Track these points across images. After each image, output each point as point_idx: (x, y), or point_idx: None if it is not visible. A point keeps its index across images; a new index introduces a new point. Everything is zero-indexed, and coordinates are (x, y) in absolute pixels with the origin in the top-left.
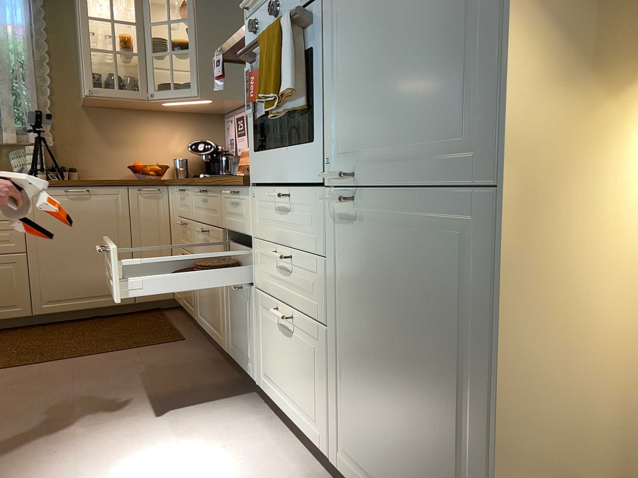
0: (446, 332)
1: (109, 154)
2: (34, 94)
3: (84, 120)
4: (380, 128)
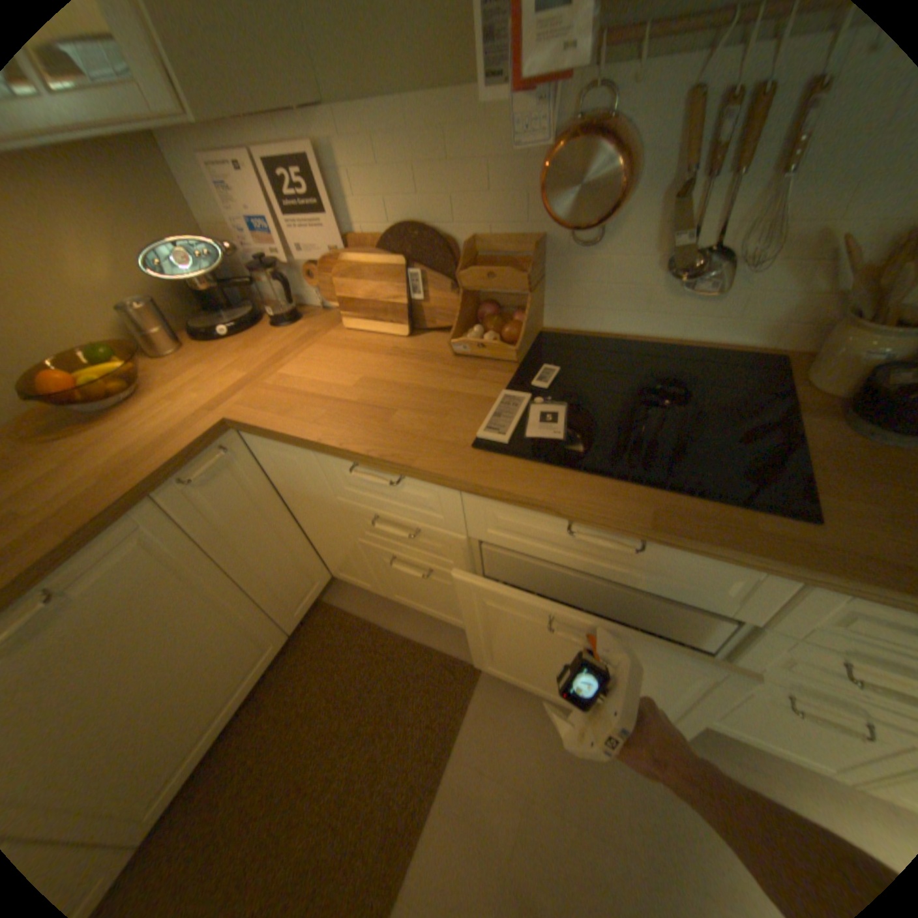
0: None
1: None
2: None
3: None
4: None
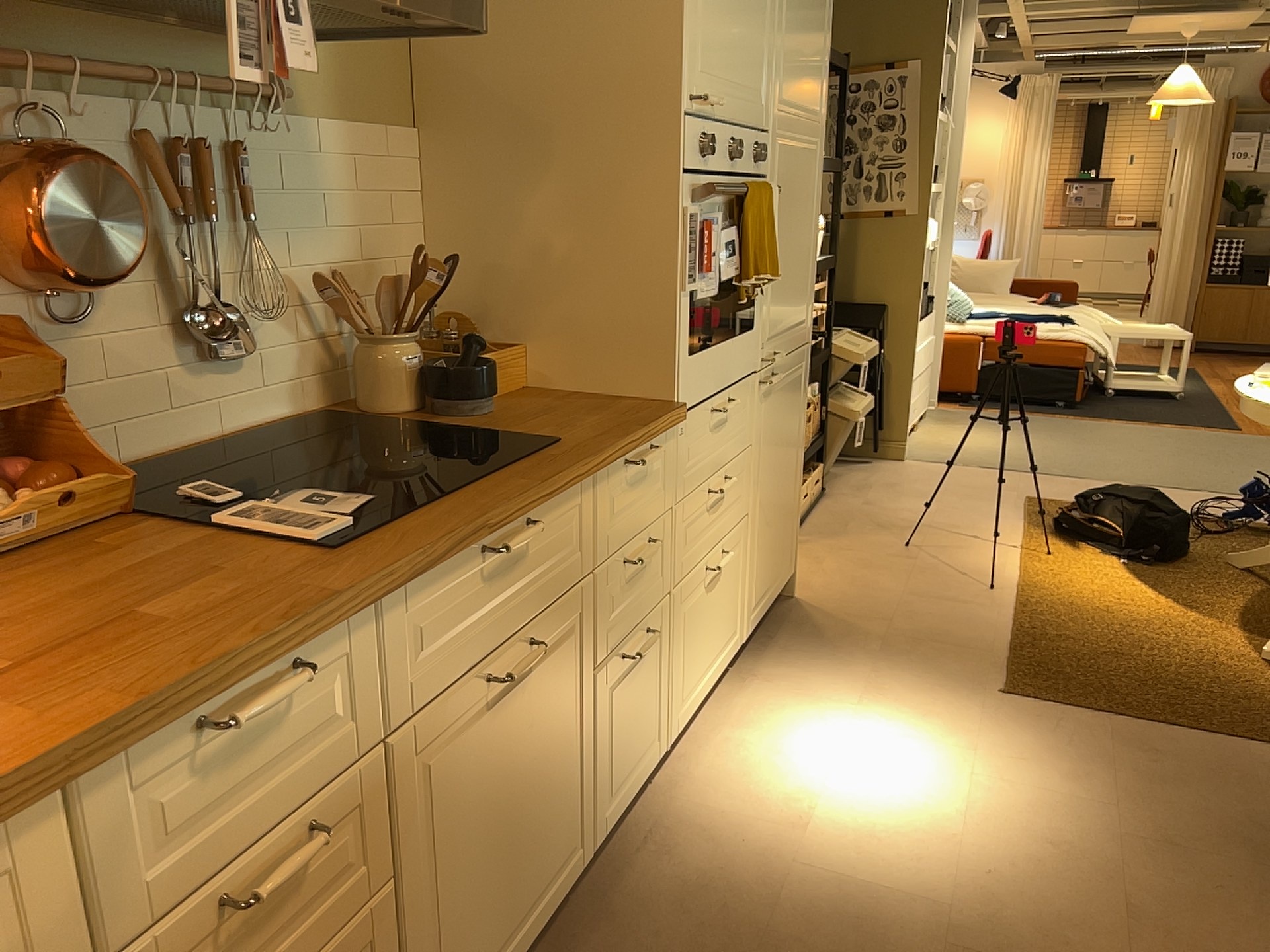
0: (795, 432)
1: None
2: None
3: None
4: (785, 312)
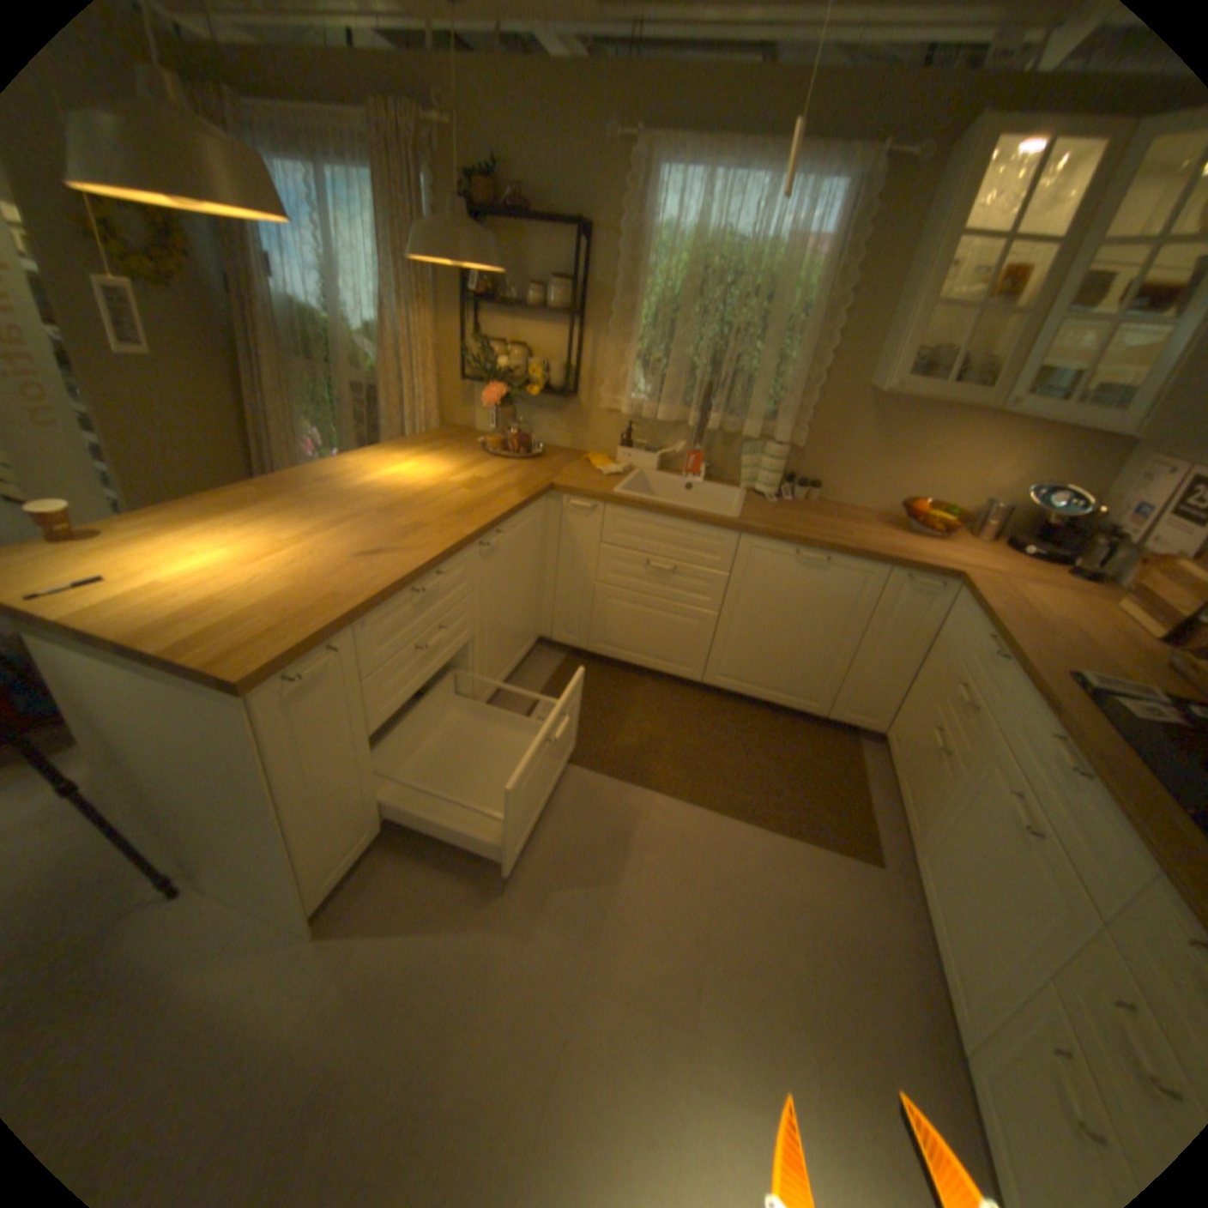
0: None
1: (878, 470)
2: (807, 365)
3: (863, 409)
4: None
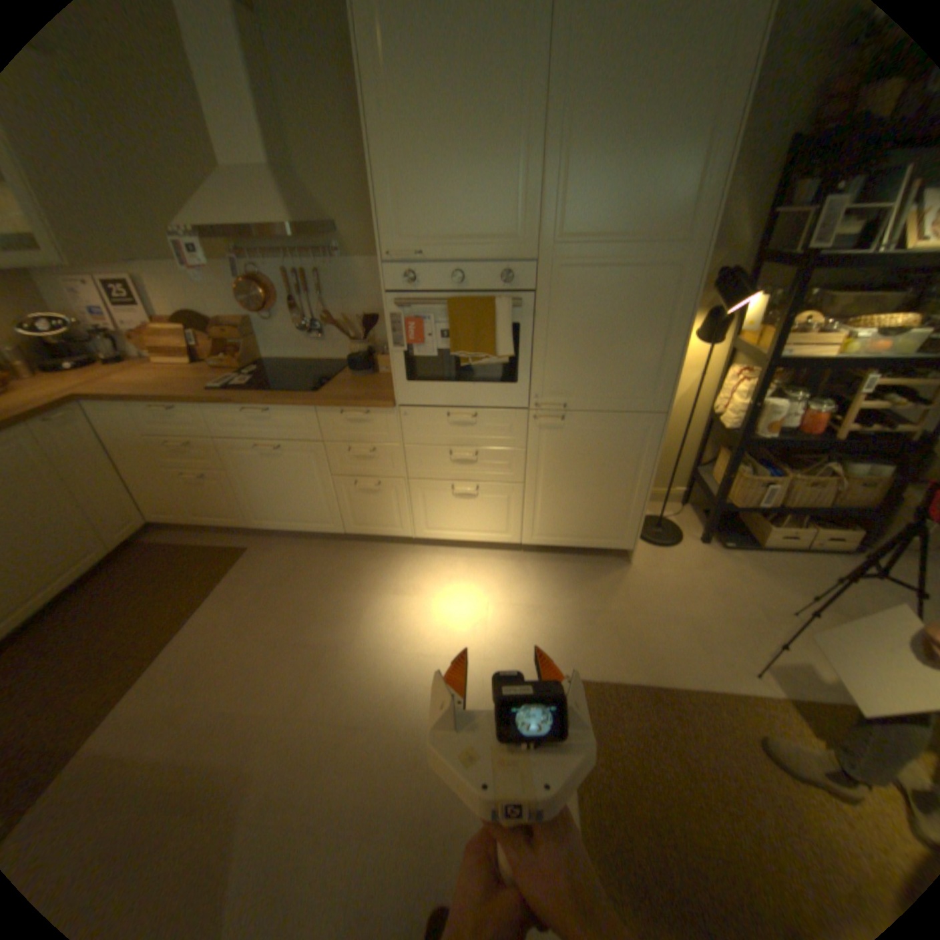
0: (621, 466)
1: None
2: None
3: None
4: (586, 383)
